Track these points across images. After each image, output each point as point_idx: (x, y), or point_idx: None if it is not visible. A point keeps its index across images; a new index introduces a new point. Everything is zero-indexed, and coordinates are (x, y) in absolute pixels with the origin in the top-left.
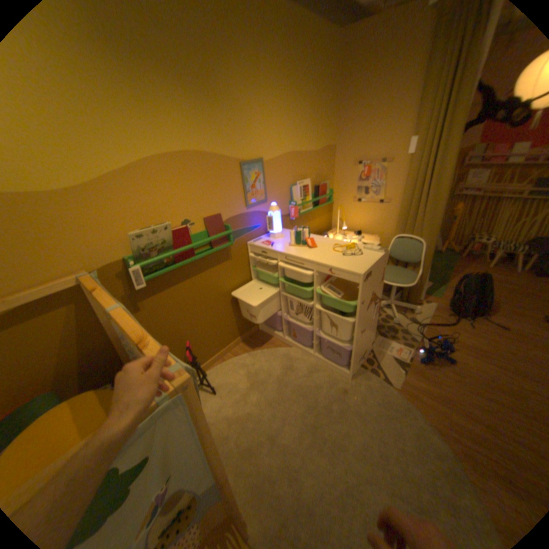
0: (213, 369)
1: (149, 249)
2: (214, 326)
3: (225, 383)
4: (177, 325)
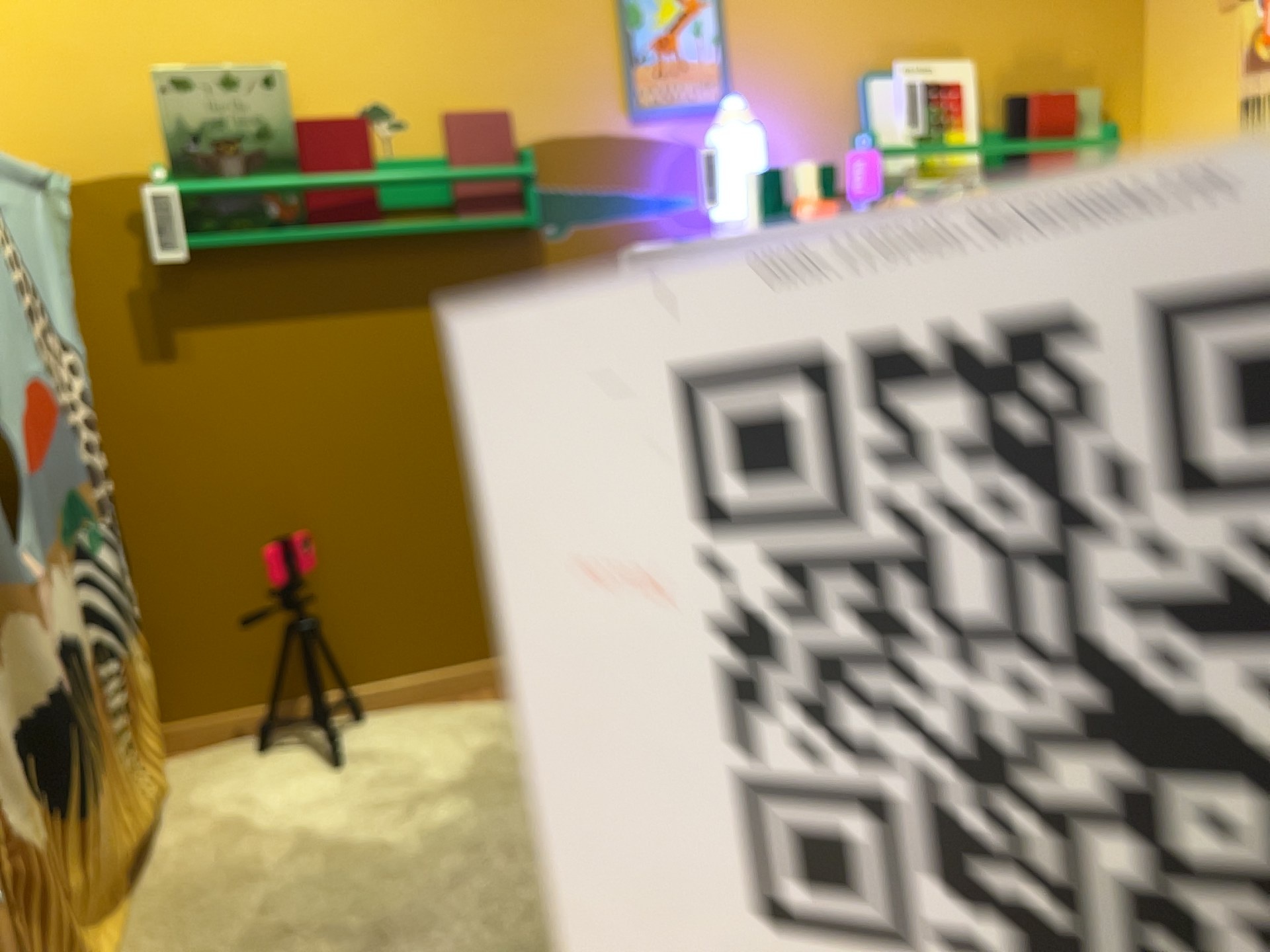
0: (401, 710)
1: (214, 141)
2: (442, 538)
3: (395, 750)
4: (294, 466)
